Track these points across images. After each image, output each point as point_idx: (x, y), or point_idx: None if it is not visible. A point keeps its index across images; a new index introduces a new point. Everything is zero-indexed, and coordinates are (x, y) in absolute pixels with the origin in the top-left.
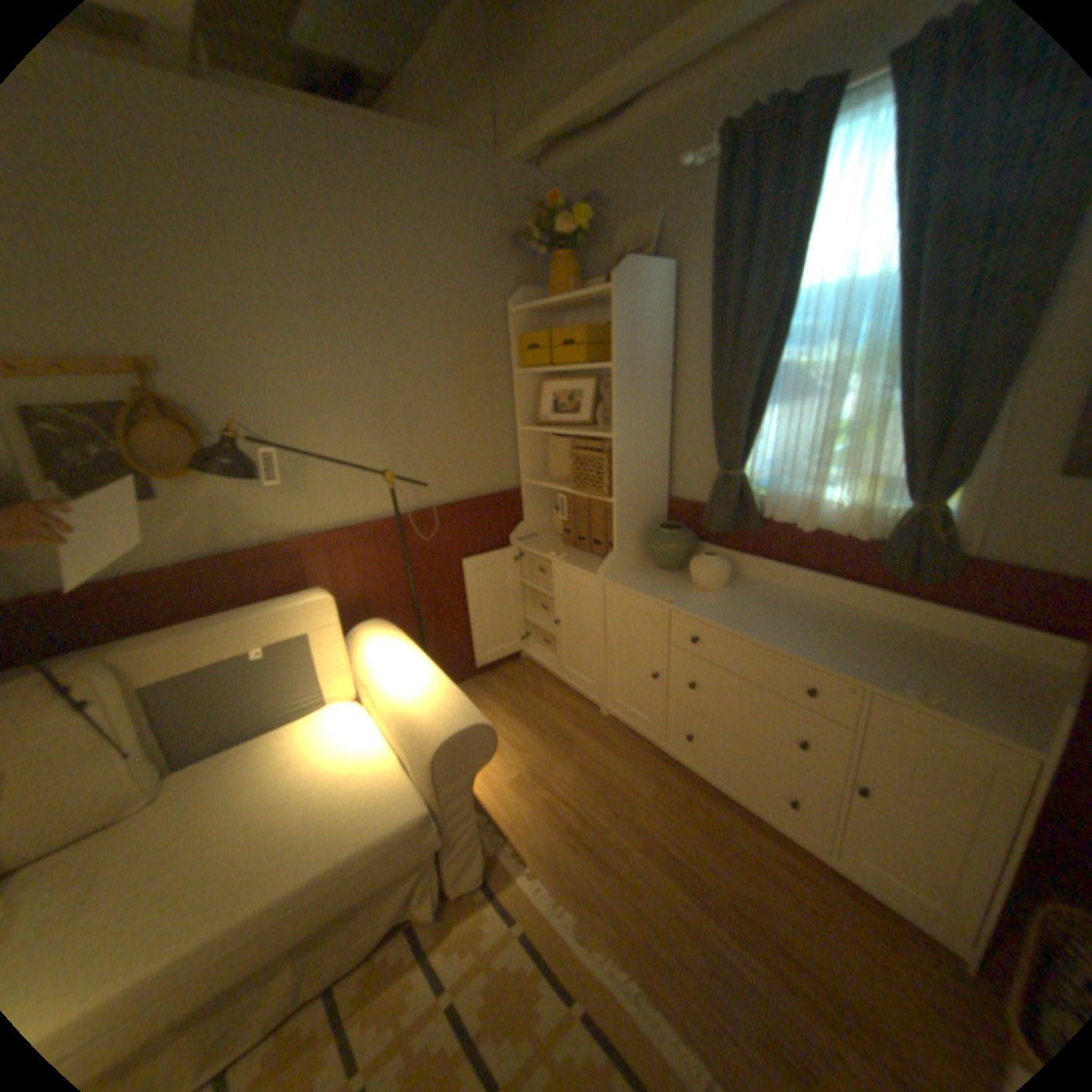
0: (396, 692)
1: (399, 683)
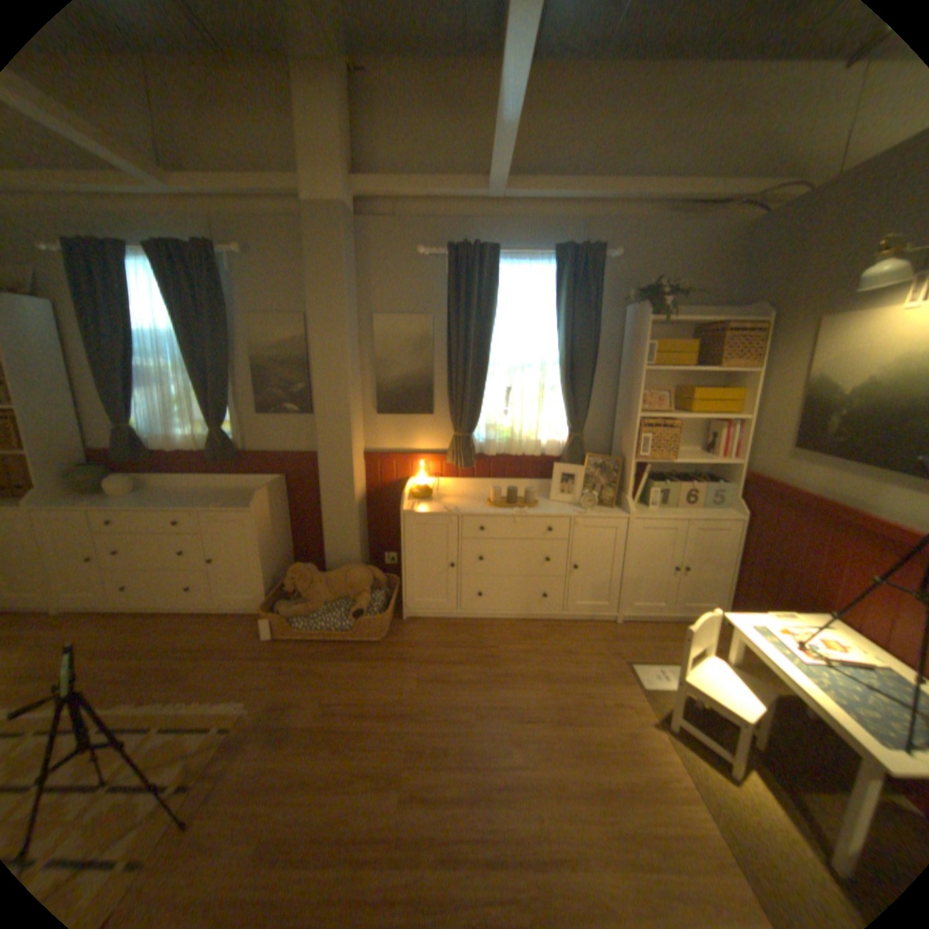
0: None
1: None
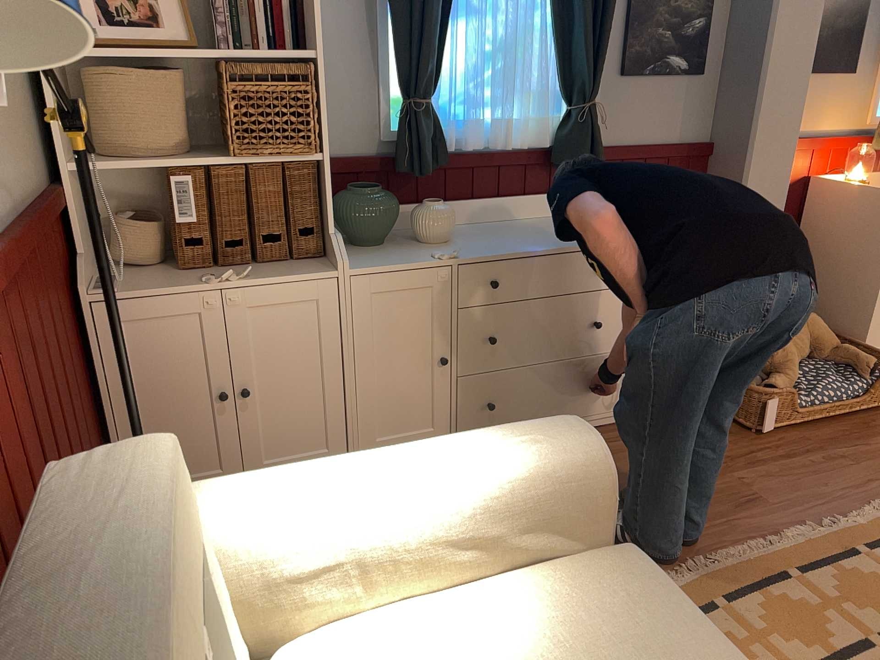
0: (442, 485)
1: (421, 477)
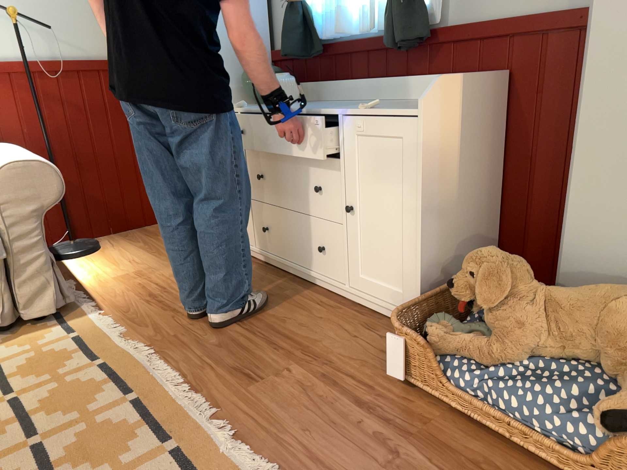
0: None
1: None
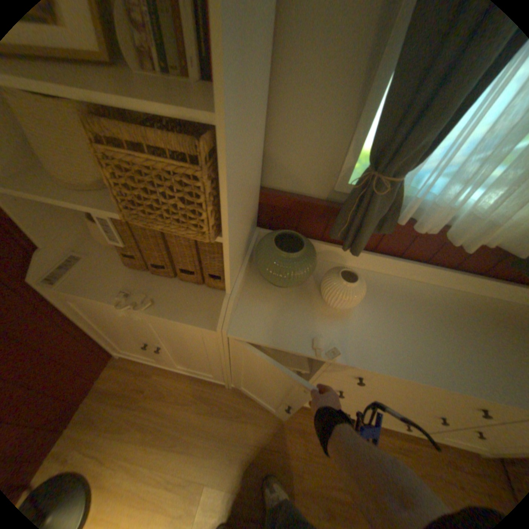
0: None
1: None
